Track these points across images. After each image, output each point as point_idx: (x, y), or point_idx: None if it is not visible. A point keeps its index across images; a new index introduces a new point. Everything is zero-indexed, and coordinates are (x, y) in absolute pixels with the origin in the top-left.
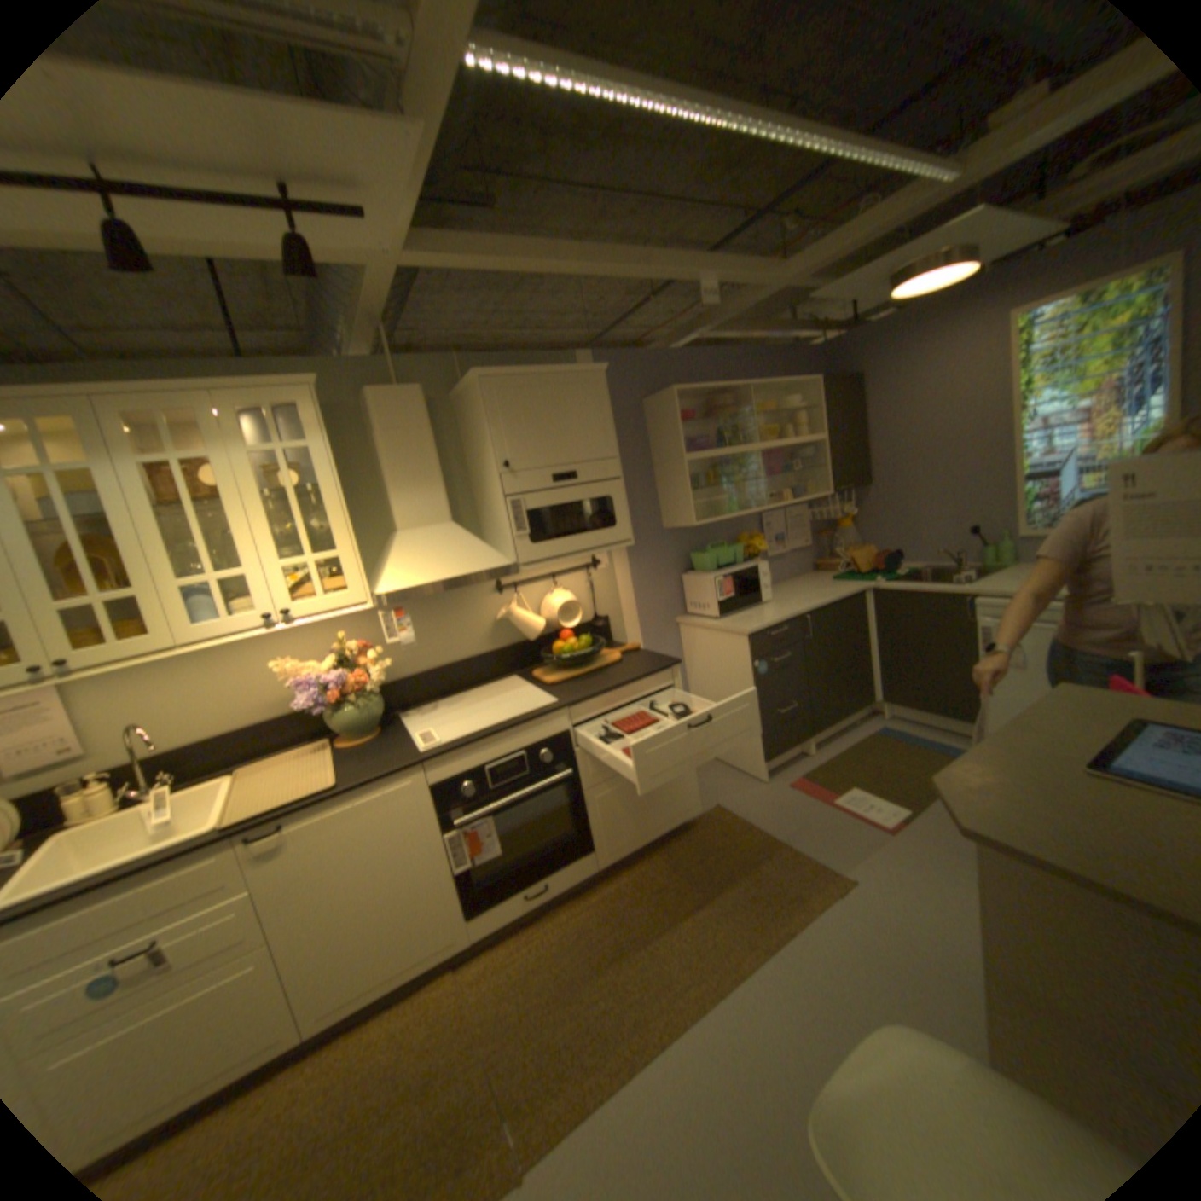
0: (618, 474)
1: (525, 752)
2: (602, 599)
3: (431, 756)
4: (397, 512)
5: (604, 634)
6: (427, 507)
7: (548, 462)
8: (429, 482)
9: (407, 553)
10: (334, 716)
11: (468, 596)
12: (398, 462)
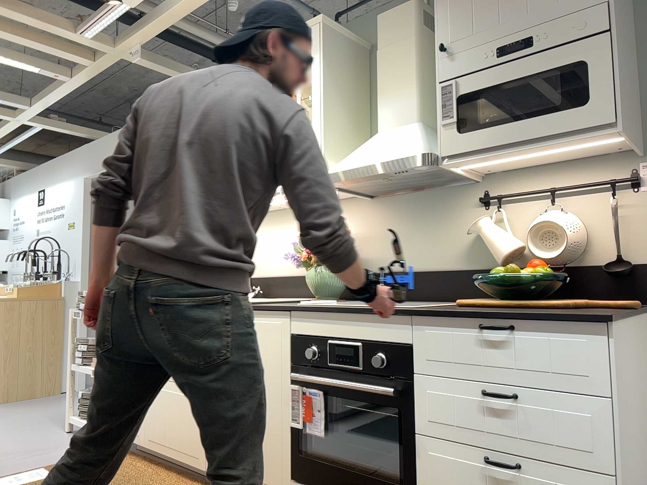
0: (603, 25)
1: (363, 346)
2: (640, 235)
3: (293, 308)
4: (378, 116)
5: (633, 289)
6: (399, 109)
7: (494, 33)
8: (405, 86)
9: (363, 147)
10: (307, 274)
11: (451, 206)
12: (385, 72)
